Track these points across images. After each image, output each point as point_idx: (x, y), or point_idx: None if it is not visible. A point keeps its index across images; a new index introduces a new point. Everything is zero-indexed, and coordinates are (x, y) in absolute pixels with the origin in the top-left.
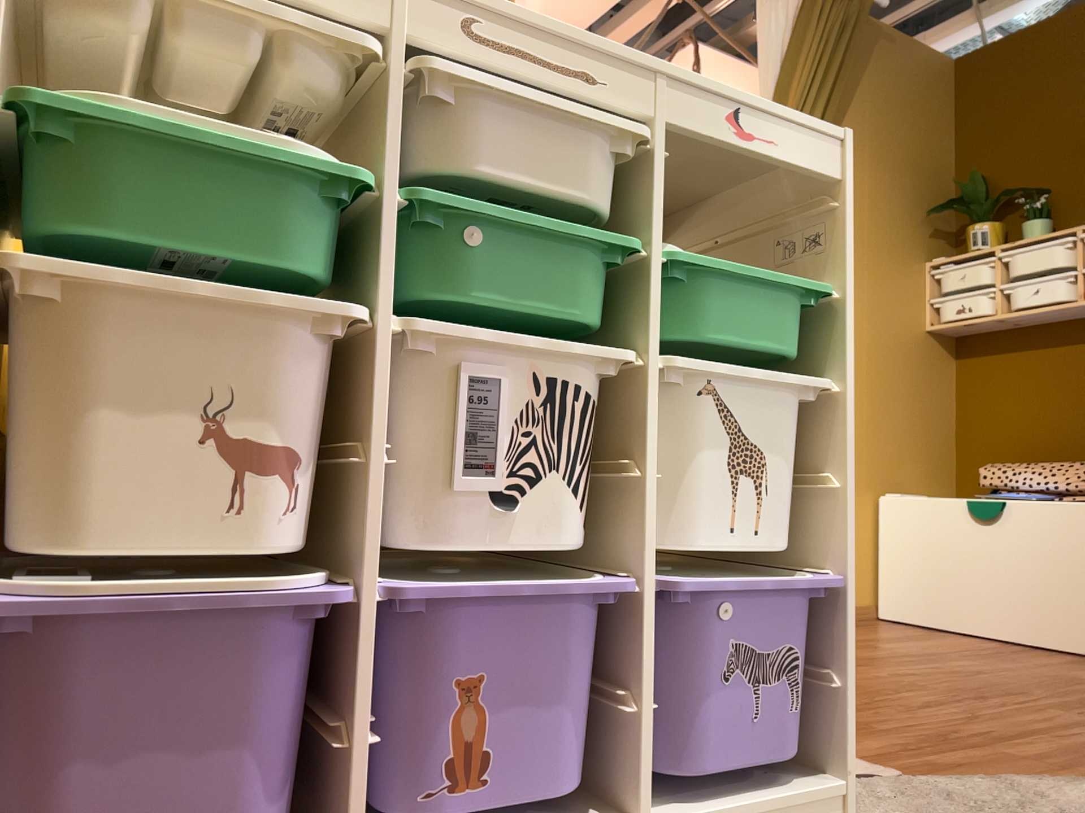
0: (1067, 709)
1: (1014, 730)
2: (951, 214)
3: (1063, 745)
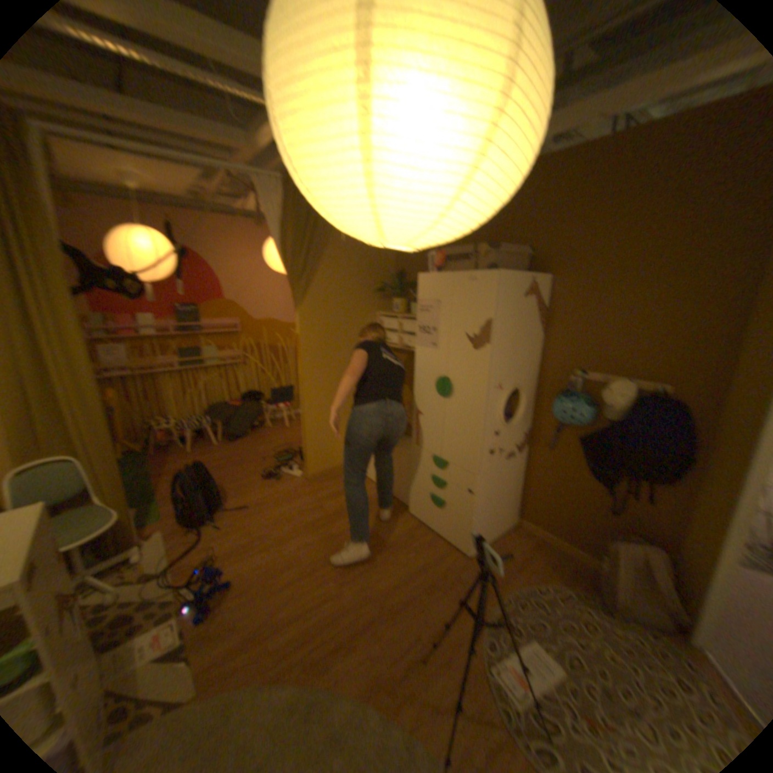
0: (339, 587)
1: (294, 624)
2: (390, 293)
3: (299, 640)
